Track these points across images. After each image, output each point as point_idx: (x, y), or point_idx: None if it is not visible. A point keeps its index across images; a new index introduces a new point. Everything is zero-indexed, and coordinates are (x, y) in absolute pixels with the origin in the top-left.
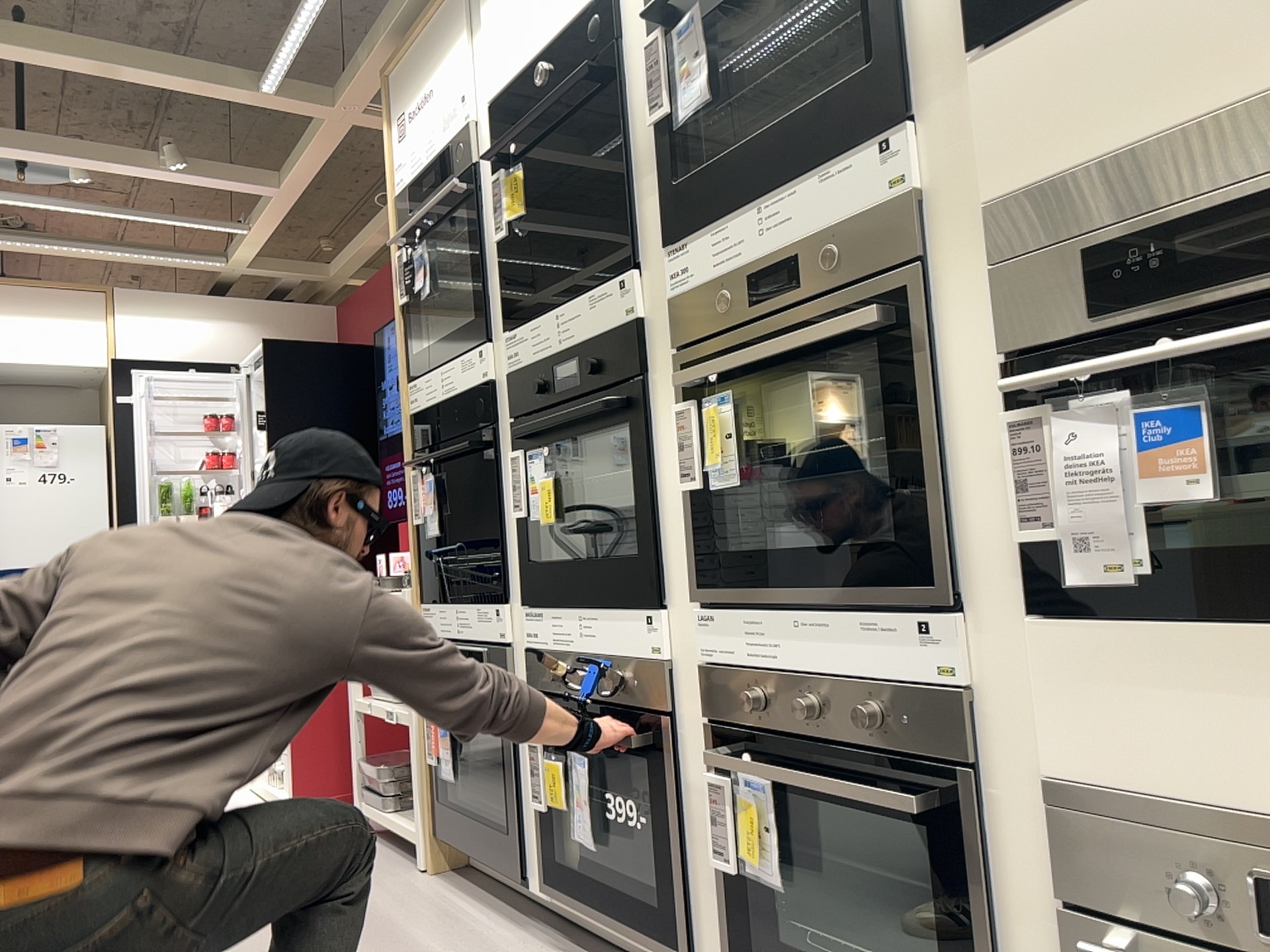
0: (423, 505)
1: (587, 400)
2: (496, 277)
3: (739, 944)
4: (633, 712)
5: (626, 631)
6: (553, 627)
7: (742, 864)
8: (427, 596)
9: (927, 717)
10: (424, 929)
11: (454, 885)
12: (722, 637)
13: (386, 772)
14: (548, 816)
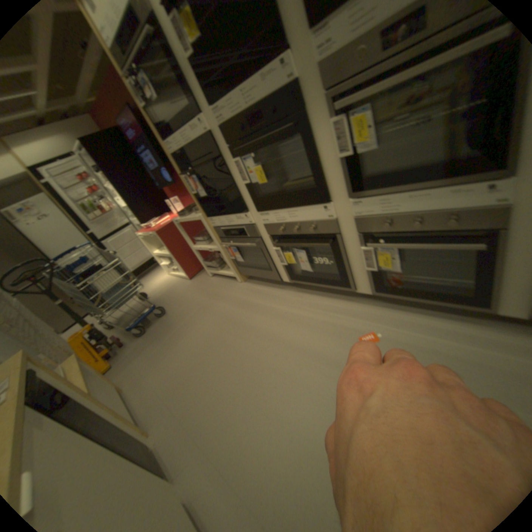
0: (193, 186)
1: (271, 127)
2: (191, 77)
3: (376, 283)
4: (320, 234)
5: (313, 211)
6: (275, 215)
7: (378, 266)
8: (207, 214)
9: (485, 216)
10: (258, 299)
11: (252, 283)
12: (365, 205)
13: (213, 262)
14: (287, 264)
